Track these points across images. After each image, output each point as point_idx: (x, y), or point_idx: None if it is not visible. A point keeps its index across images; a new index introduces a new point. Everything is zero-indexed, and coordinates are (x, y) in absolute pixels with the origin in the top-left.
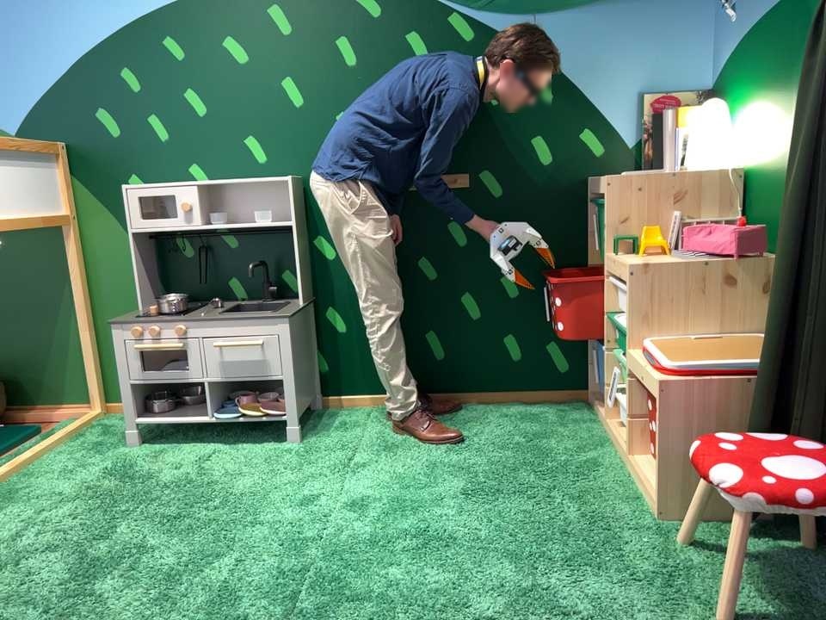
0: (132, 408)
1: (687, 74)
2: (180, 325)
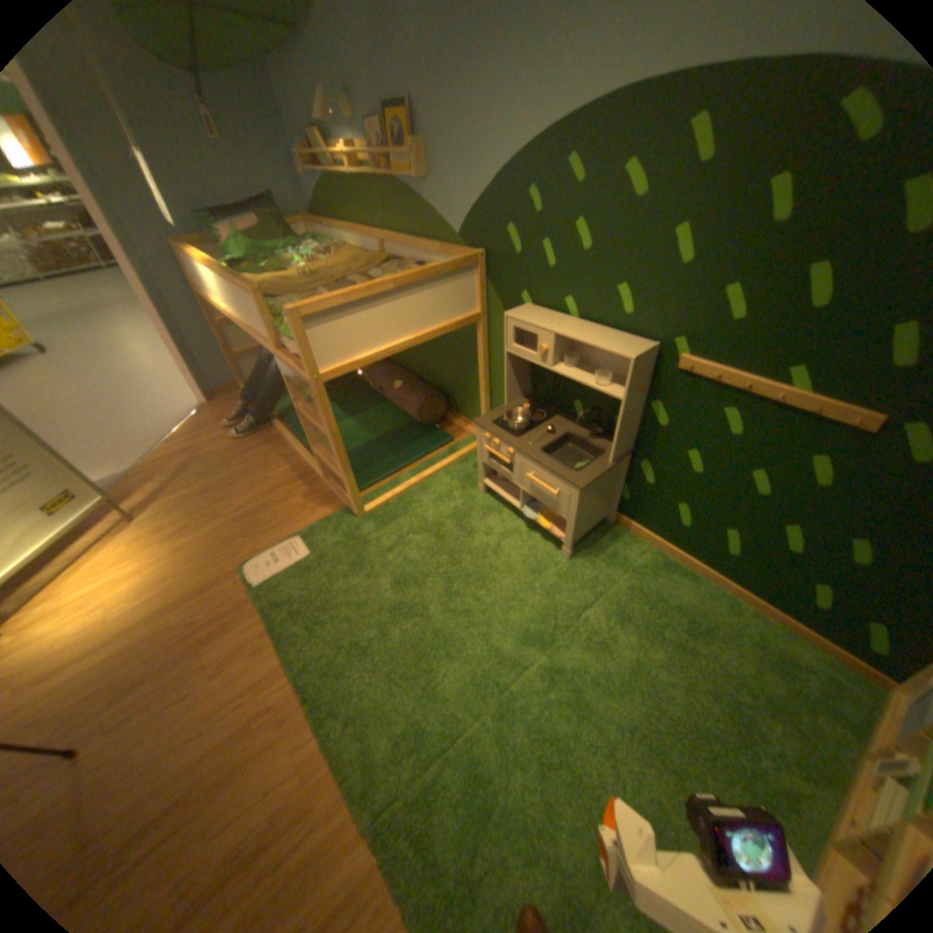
0: (481, 475)
1: None
2: (510, 450)
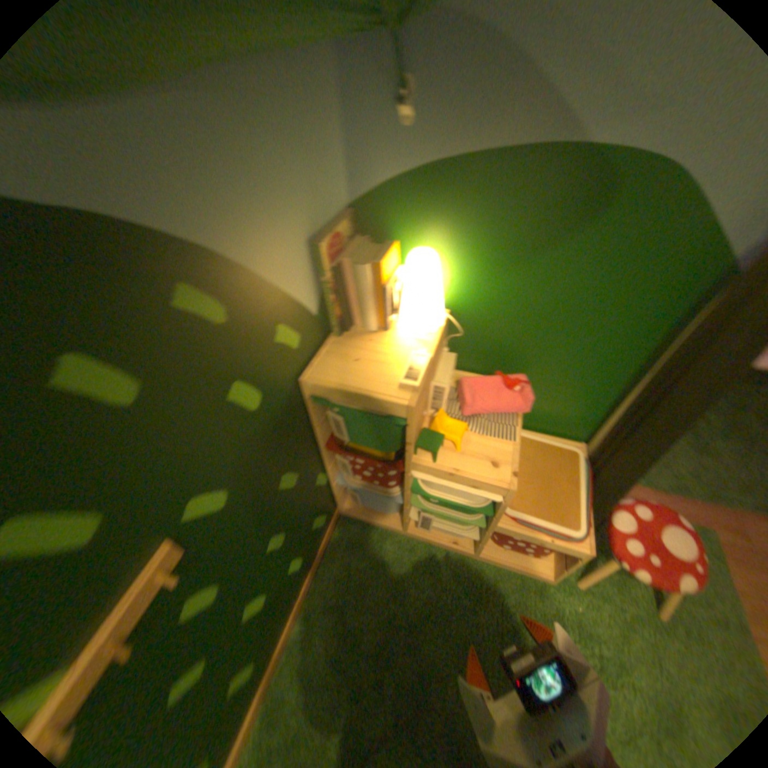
0: None
1: (338, 192)
2: None
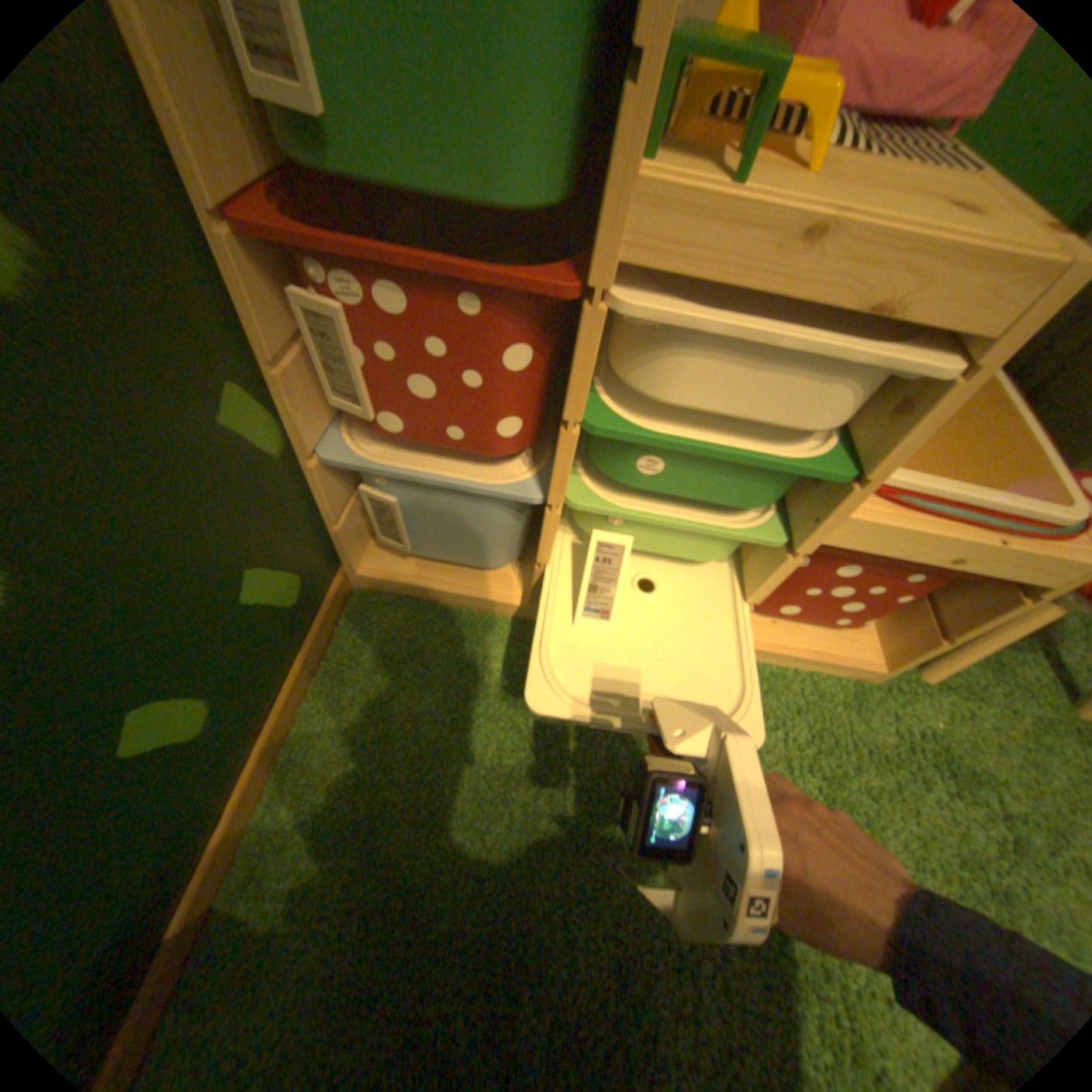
0: None
1: None
2: None
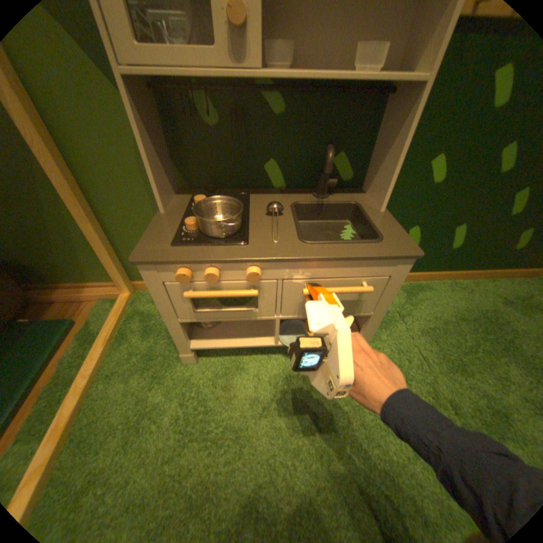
0: (187, 340)
1: None
2: (256, 267)
